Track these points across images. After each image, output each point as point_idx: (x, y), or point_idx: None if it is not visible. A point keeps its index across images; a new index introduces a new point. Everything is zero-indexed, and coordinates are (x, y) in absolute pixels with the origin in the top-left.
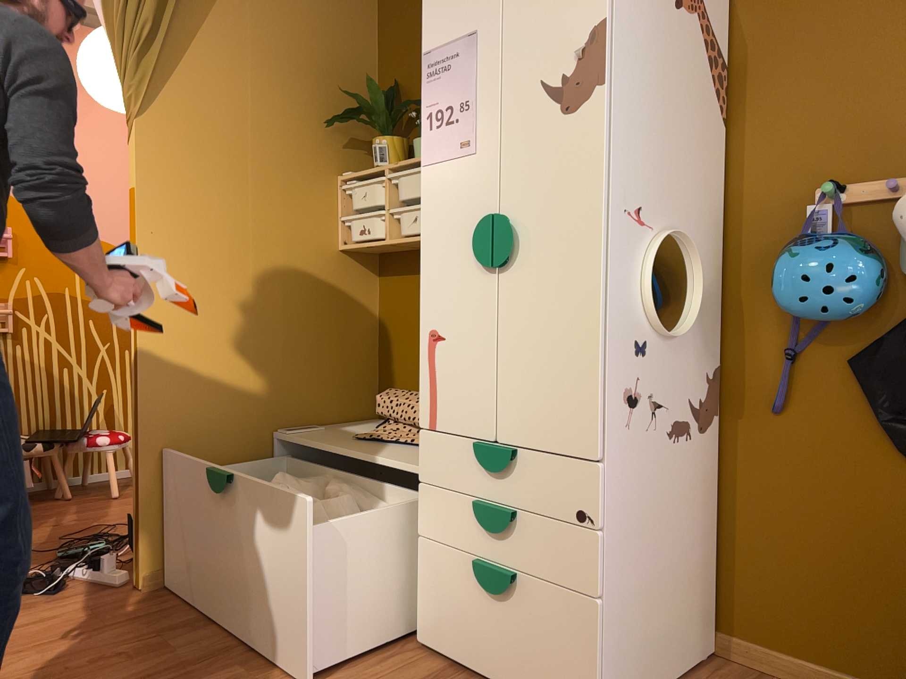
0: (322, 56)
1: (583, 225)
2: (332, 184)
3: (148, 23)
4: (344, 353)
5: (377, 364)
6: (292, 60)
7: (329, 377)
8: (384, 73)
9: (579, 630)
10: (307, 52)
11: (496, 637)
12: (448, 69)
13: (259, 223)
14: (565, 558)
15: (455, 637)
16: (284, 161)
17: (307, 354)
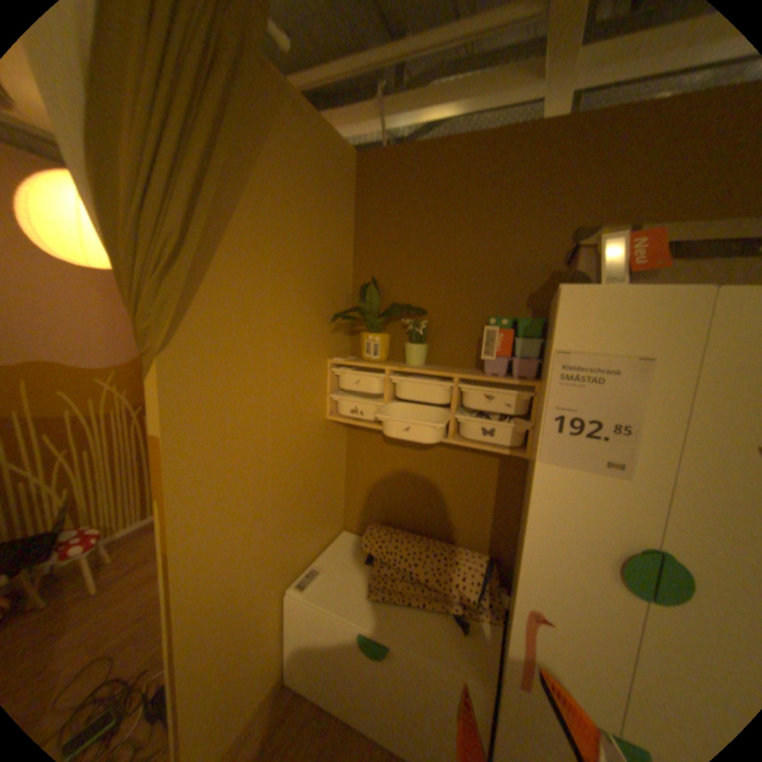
0: (320, 253)
1: None
2: (325, 367)
3: (170, 233)
4: (328, 496)
5: (344, 491)
6: (300, 259)
7: (319, 520)
8: (359, 265)
9: None
10: (311, 249)
11: None
12: (599, 380)
13: (276, 423)
14: None
15: None
16: (293, 358)
17: (307, 512)
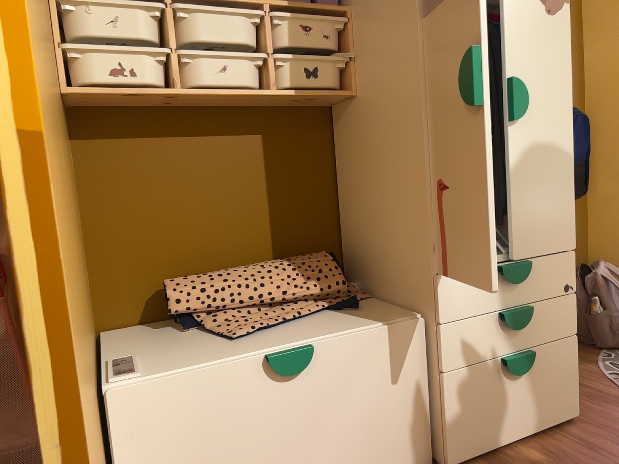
0: None
1: (561, 95)
2: None
3: None
4: None
5: (87, 260)
6: None
7: None
8: None
9: (568, 359)
10: None
11: (518, 405)
12: None
13: None
14: (559, 319)
15: (486, 433)
16: None
17: None
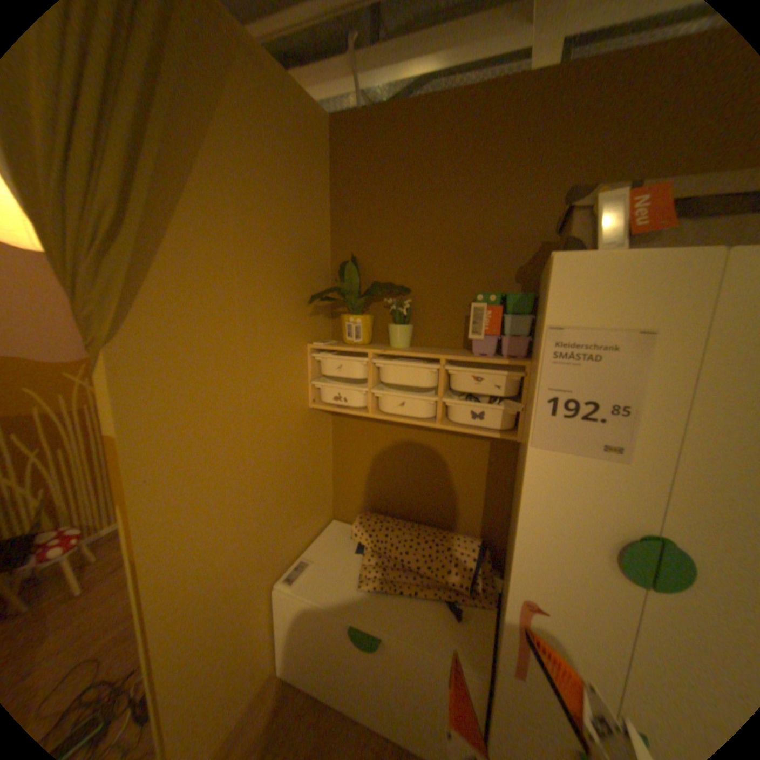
0: (293, 228)
1: None
2: (305, 352)
3: (105, 203)
4: (315, 486)
5: (332, 480)
6: (270, 235)
7: (307, 511)
8: (337, 241)
9: None
10: (282, 224)
11: None
12: (596, 357)
13: (252, 414)
14: None
15: None
16: (268, 344)
17: (293, 504)
